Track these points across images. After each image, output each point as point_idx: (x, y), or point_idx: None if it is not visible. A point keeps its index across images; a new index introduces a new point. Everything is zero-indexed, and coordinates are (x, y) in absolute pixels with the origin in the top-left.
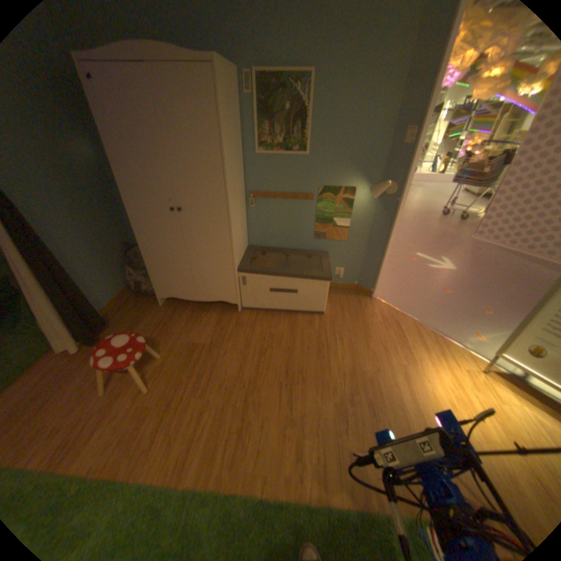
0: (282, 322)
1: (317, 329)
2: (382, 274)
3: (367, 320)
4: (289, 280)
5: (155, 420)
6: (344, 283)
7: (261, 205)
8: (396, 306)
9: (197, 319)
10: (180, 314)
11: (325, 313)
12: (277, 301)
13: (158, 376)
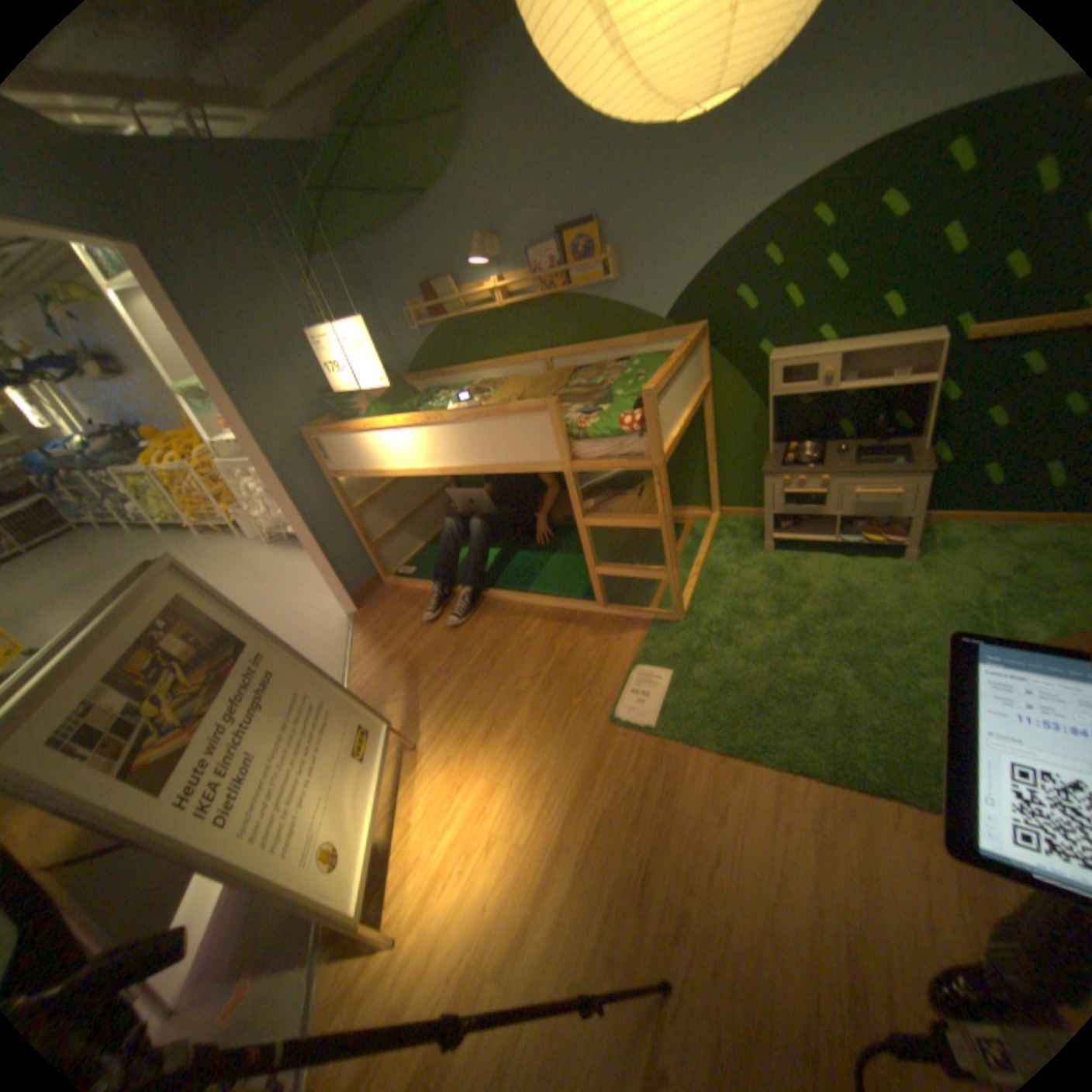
0: None
1: None
2: None
3: None
4: None
5: None
6: None
7: None
8: None
9: None
10: None
11: None
12: None
13: None
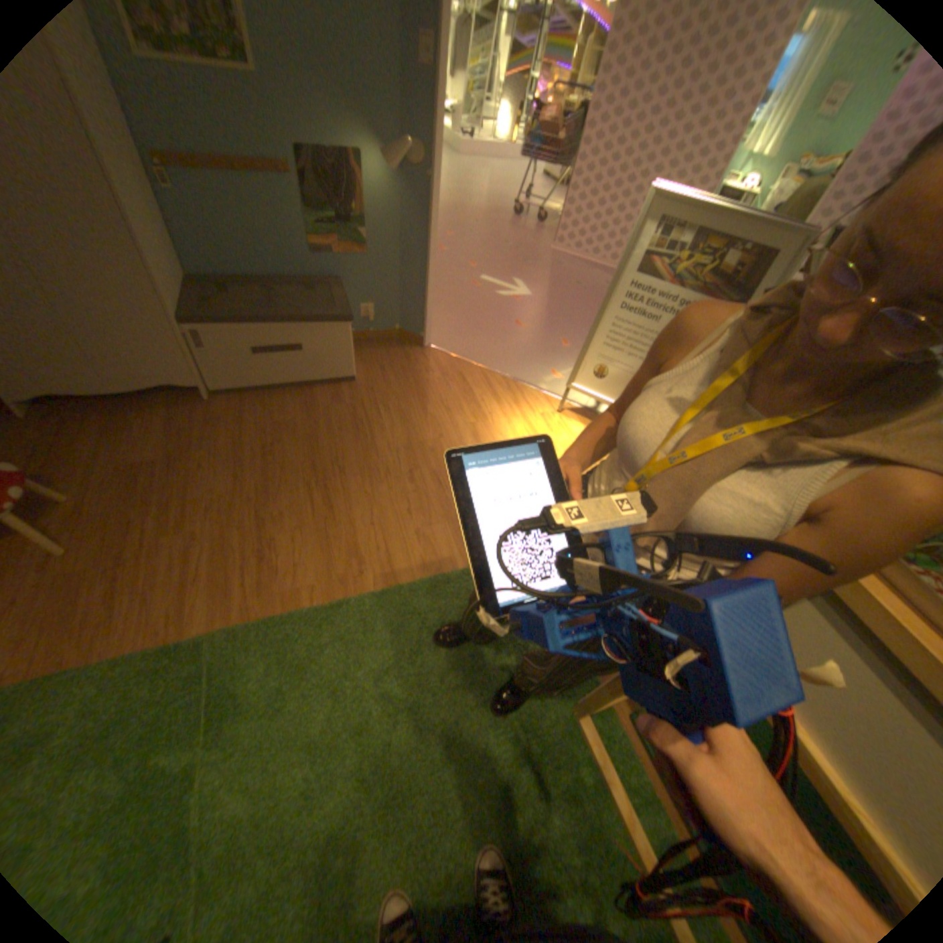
0: (290, 404)
1: (349, 403)
2: (431, 308)
3: (420, 378)
4: (282, 329)
5: (102, 584)
6: (380, 331)
7: (186, 184)
8: (457, 354)
9: (121, 426)
10: (79, 425)
11: (357, 379)
12: (271, 371)
13: (77, 528)
